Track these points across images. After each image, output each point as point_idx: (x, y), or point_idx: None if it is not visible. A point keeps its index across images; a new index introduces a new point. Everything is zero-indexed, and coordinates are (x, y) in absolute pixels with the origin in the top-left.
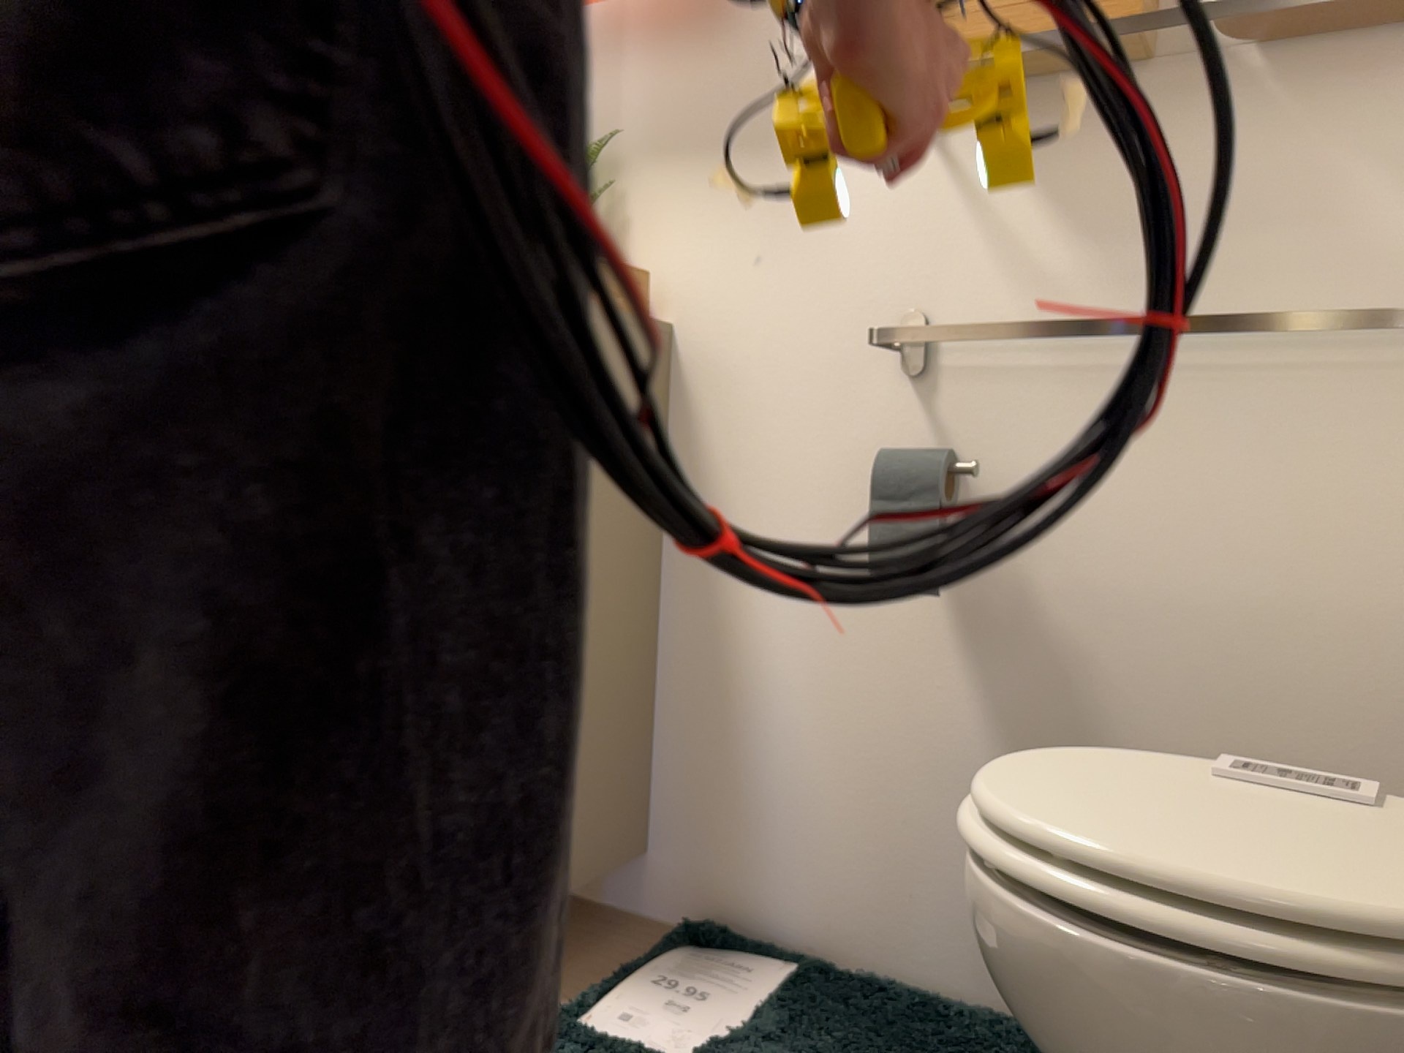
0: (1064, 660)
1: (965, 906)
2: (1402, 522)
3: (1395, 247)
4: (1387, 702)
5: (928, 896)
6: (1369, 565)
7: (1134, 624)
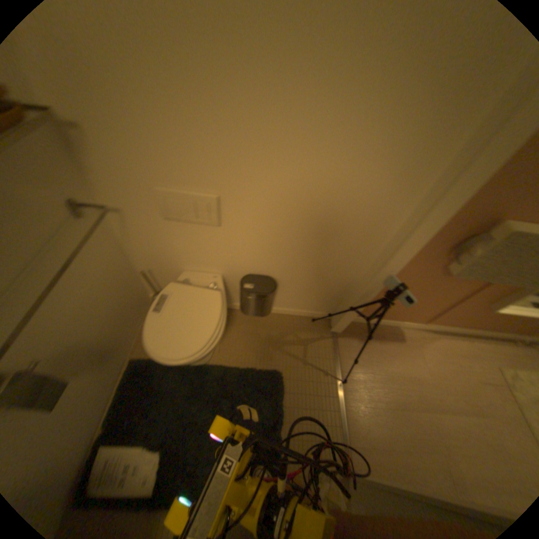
0: (74, 347)
1: (100, 391)
2: (95, 252)
3: (48, 198)
4: (114, 278)
5: (94, 404)
6: (97, 264)
7: (78, 323)
